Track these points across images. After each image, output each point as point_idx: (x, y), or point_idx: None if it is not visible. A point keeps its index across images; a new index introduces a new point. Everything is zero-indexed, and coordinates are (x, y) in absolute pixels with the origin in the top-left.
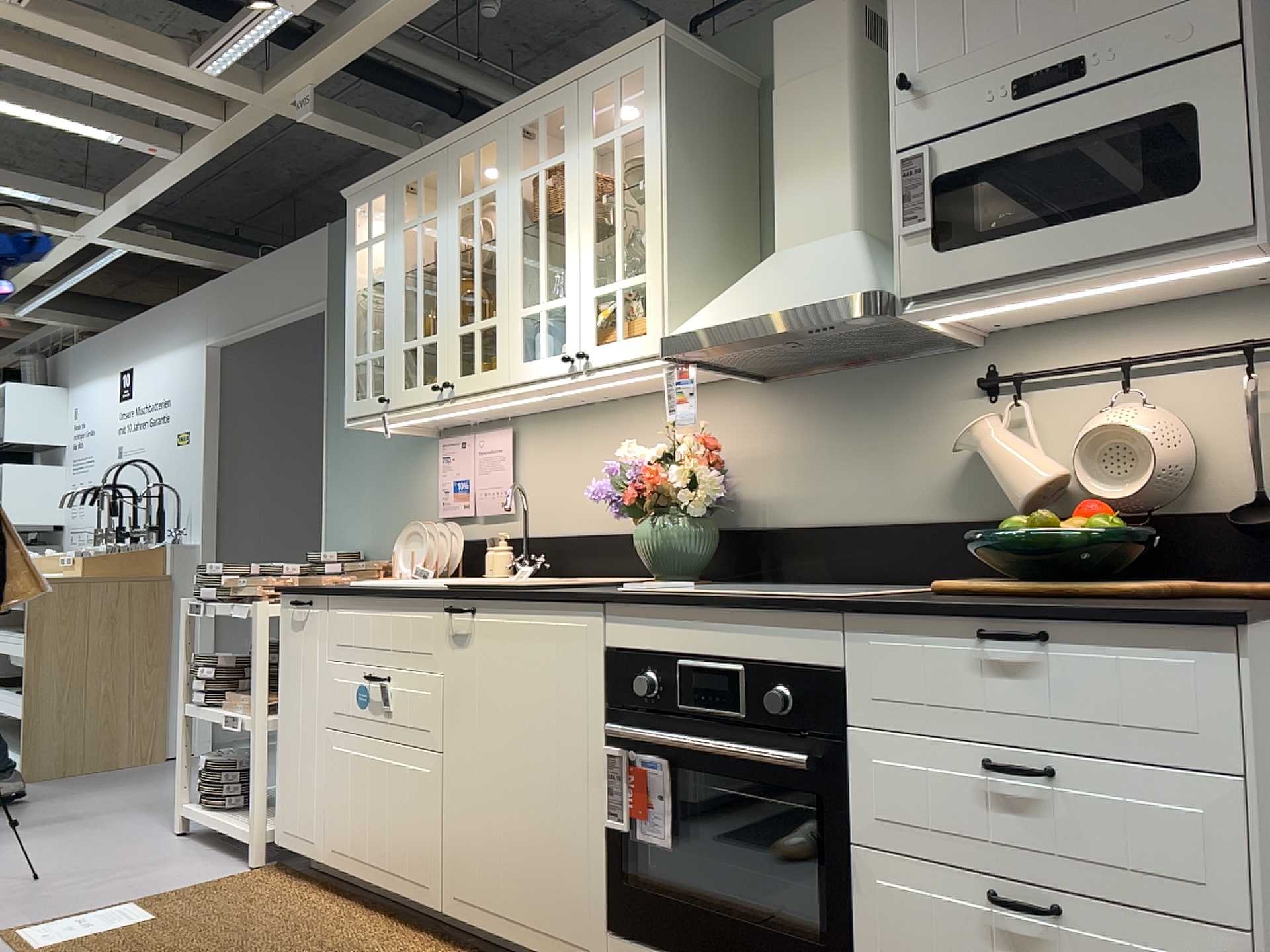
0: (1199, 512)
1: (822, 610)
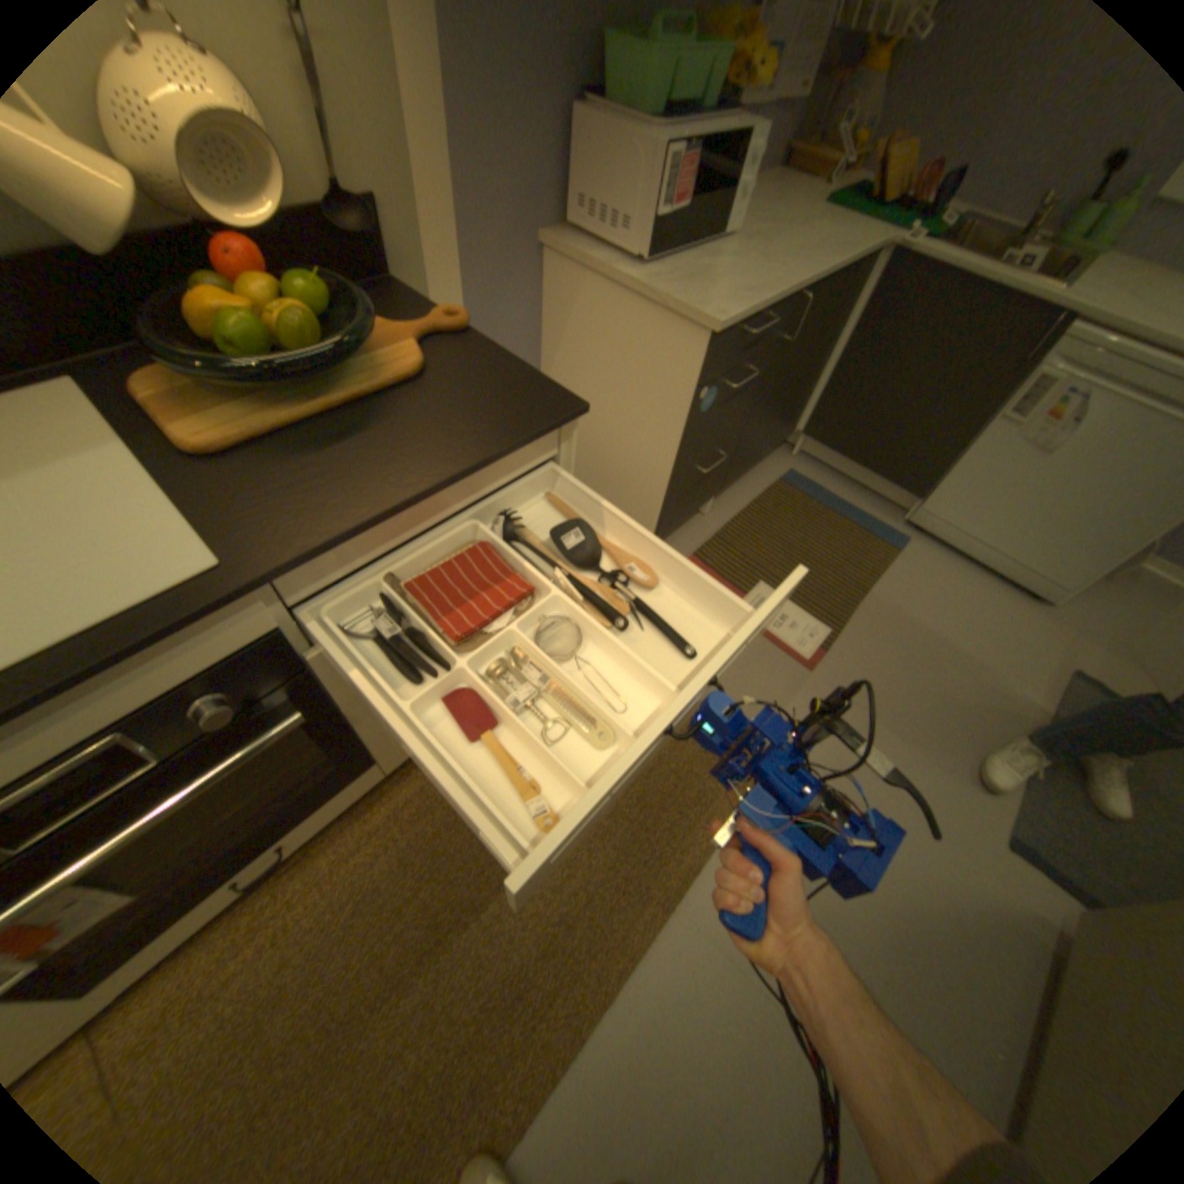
0: (280, 206)
1: (225, 602)
